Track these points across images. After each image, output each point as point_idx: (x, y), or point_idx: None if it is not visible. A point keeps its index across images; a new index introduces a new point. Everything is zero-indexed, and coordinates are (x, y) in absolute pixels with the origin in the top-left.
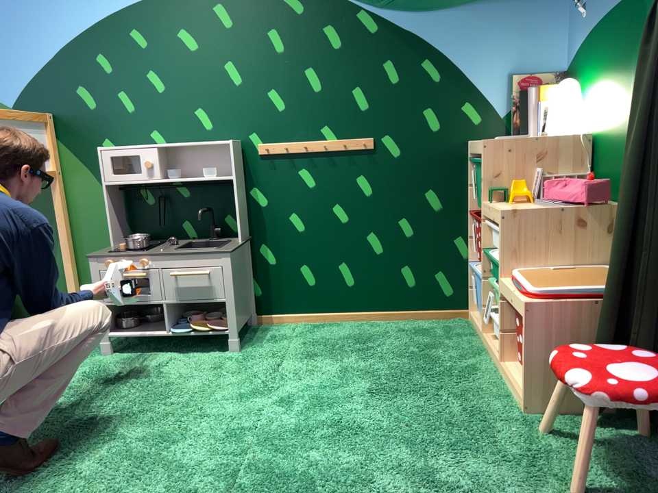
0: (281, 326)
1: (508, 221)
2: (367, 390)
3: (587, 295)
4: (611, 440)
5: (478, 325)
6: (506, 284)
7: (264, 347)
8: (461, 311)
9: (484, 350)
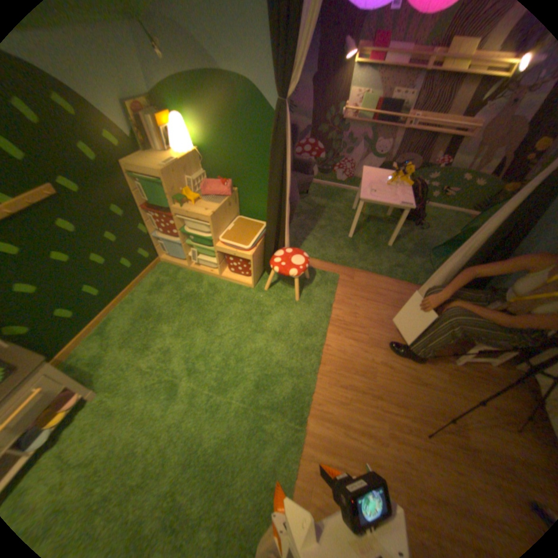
0: (71, 355)
1: (213, 220)
2: (203, 332)
3: (259, 239)
4: (278, 277)
5: (179, 263)
6: (224, 248)
7: (102, 374)
8: (157, 260)
9: (199, 273)
